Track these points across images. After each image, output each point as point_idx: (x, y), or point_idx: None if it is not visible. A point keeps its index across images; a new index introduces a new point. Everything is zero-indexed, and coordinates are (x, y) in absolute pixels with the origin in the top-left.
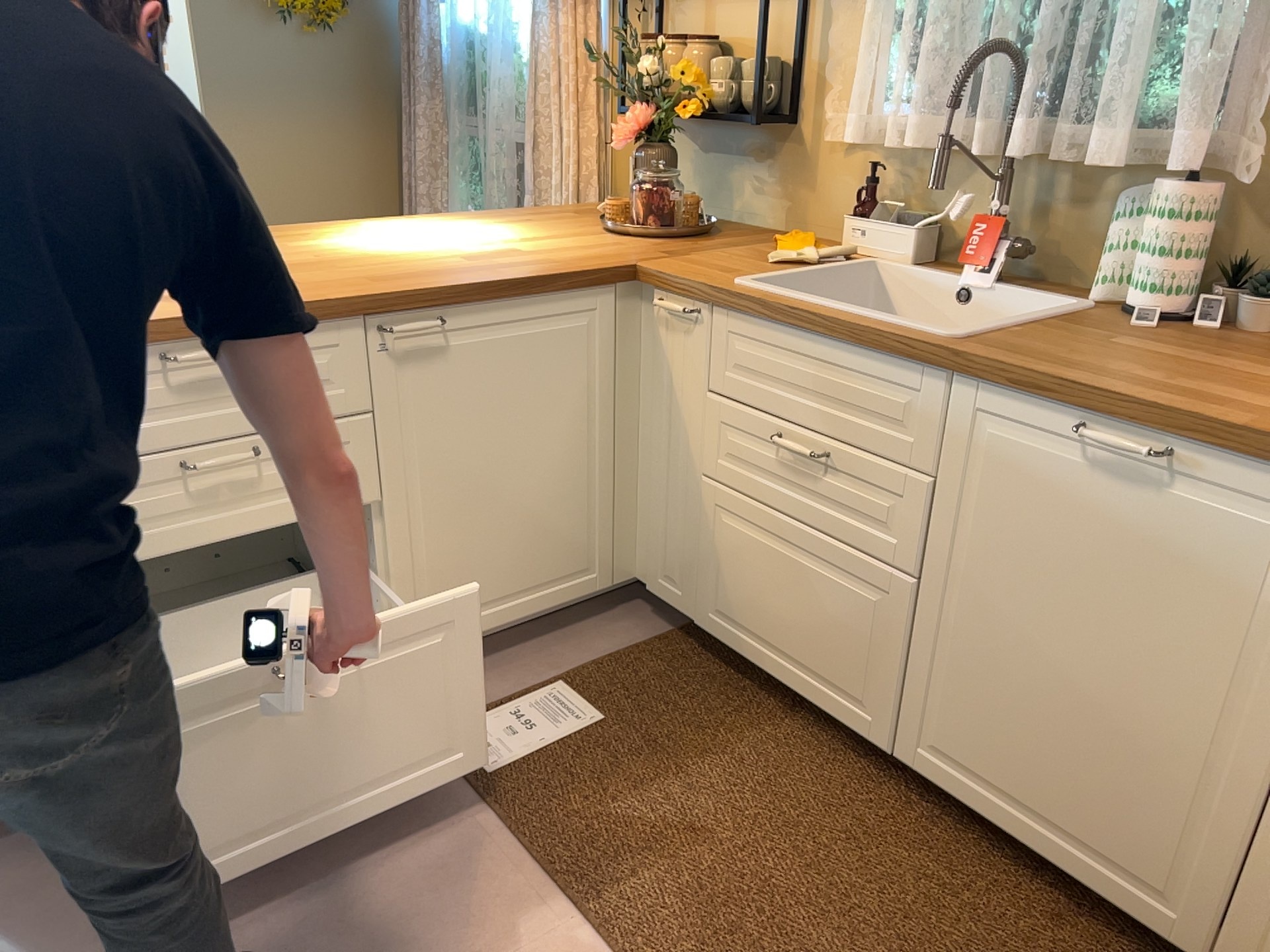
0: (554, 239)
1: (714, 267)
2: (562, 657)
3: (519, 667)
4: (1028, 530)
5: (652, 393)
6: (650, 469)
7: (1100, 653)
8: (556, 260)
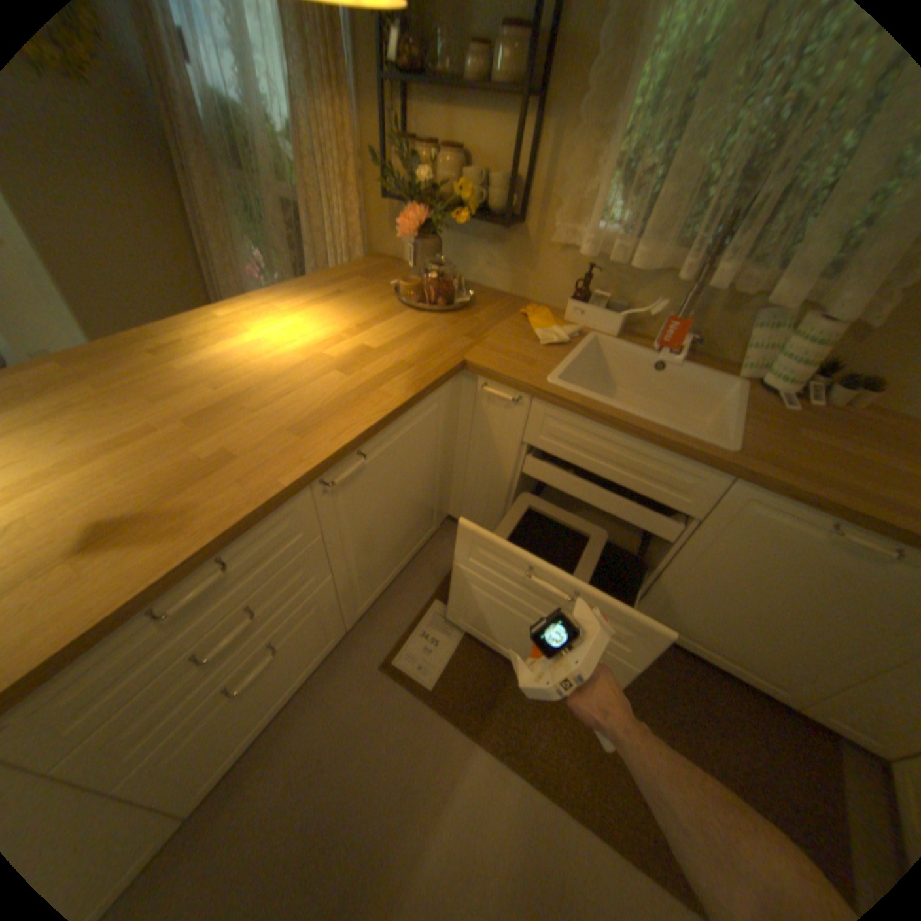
0: (381, 324)
1: (517, 357)
2: (427, 578)
3: (407, 594)
4: (768, 559)
5: (469, 431)
6: (464, 469)
7: (795, 614)
8: (410, 363)
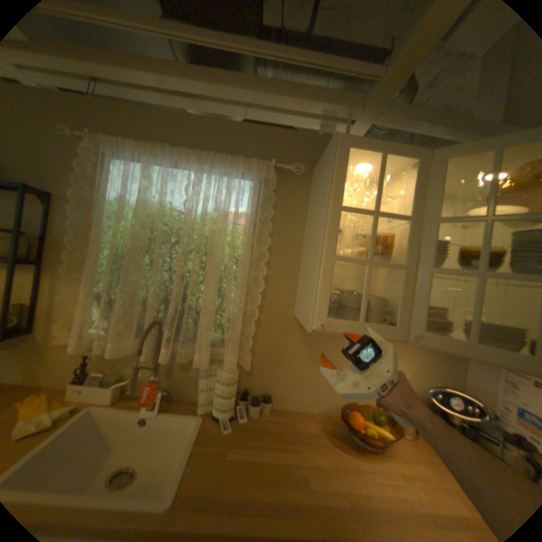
0: None
1: None
2: None
3: None
4: None
5: None
6: None
7: None
8: None
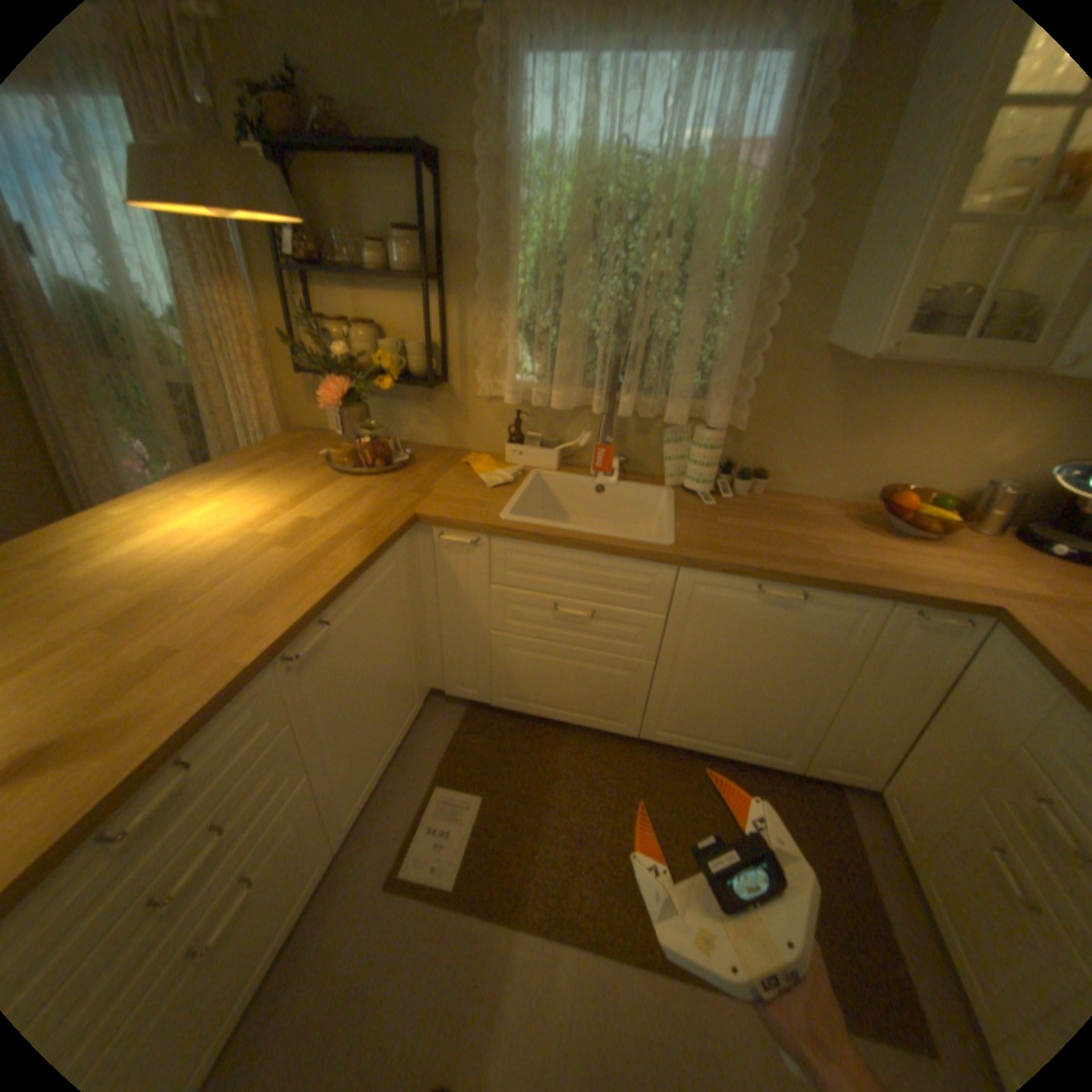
0: (318, 495)
1: (467, 502)
2: (420, 767)
3: (400, 792)
4: (725, 632)
5: (434, 586)
6: (437, 629)
7: (762, 677)
8: (358, 526)
